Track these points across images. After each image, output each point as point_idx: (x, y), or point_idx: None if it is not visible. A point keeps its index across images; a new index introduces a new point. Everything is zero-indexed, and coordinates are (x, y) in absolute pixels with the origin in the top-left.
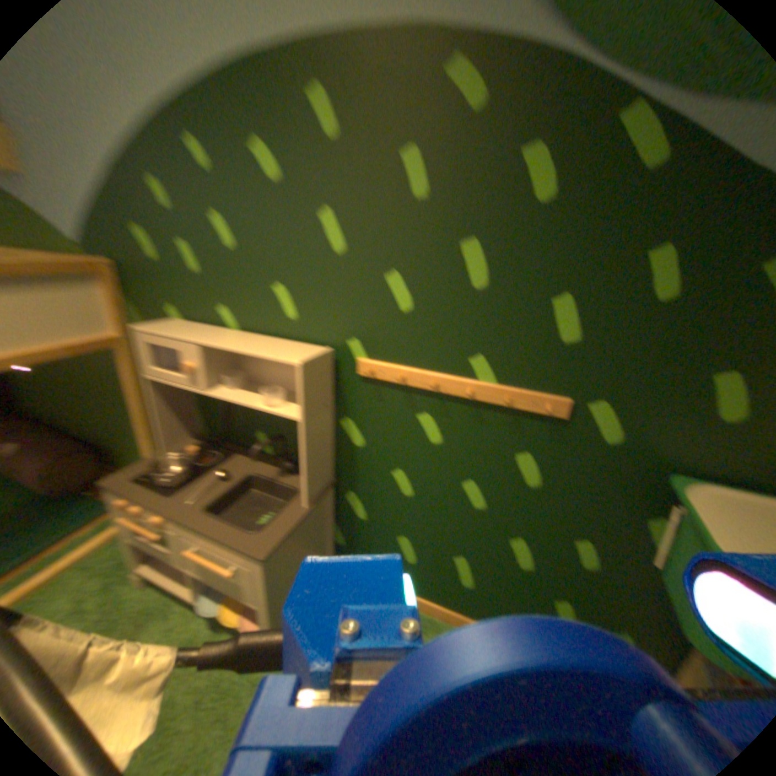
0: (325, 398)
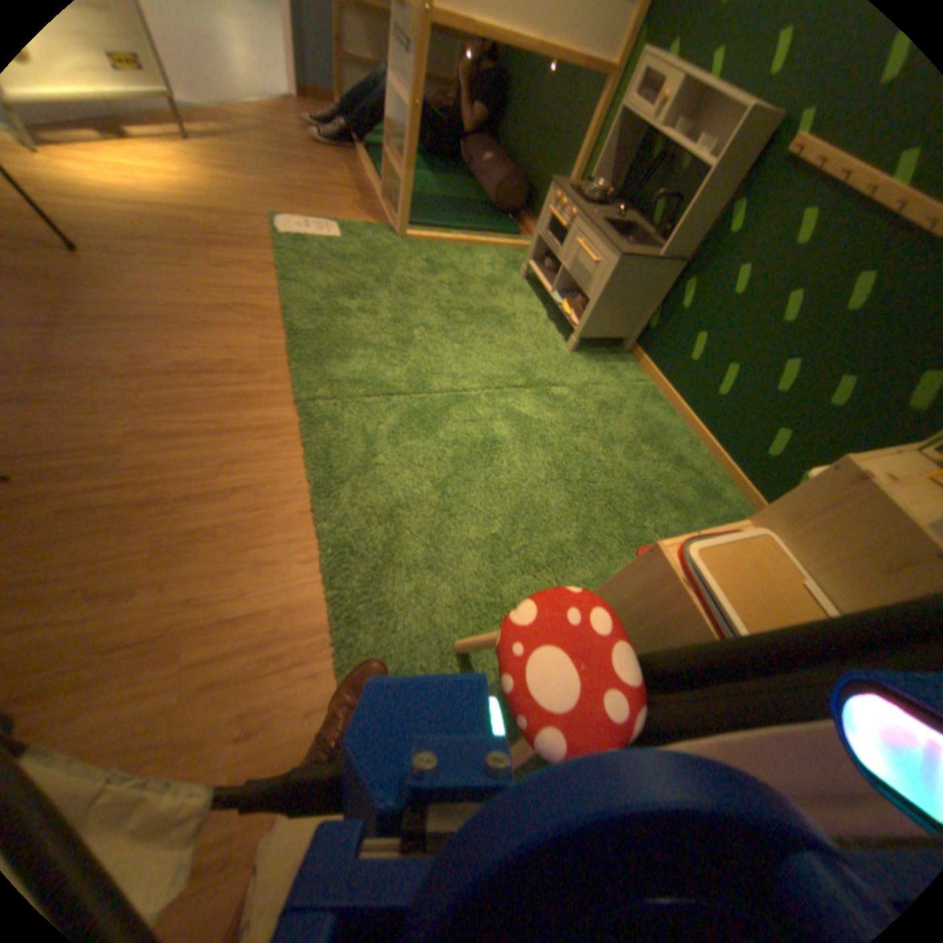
0: (739, 167)
